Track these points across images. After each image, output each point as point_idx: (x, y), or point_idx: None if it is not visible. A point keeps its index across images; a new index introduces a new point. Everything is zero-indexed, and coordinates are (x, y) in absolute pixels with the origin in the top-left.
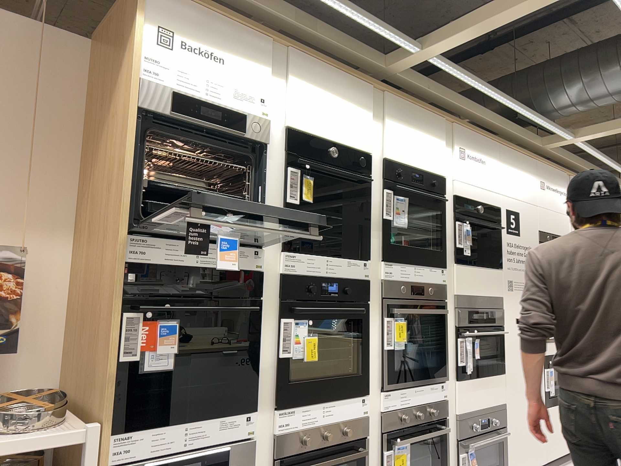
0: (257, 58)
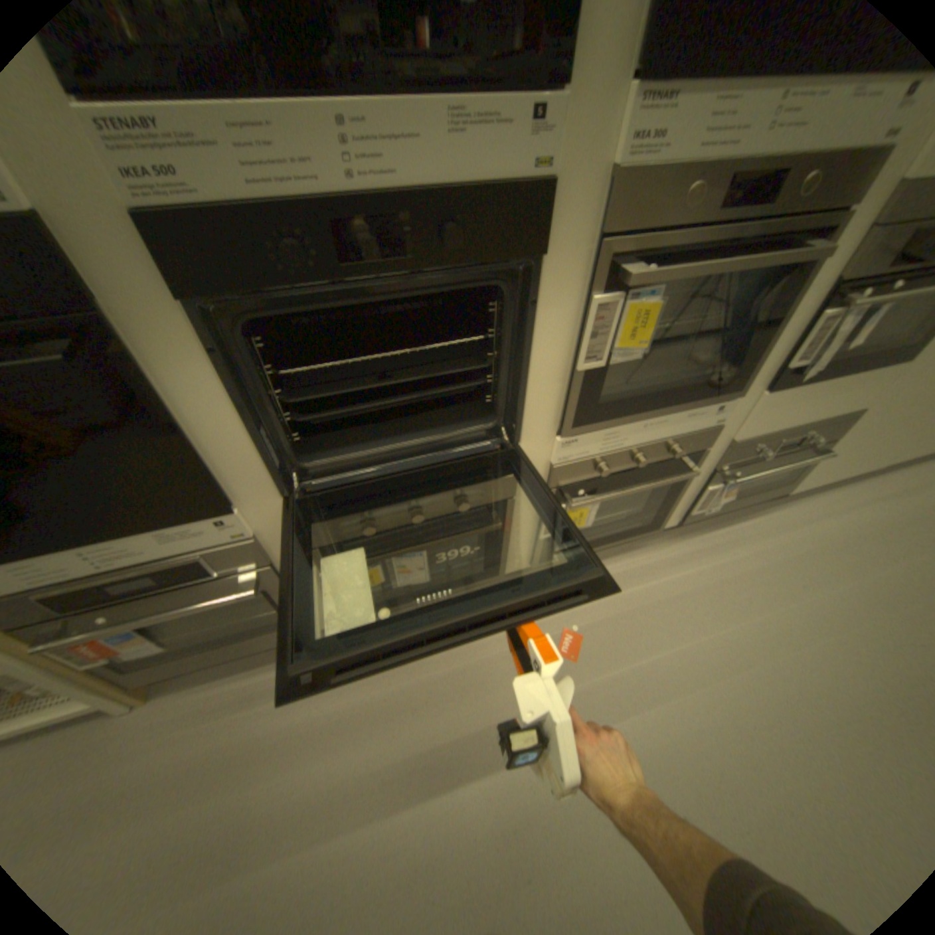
0: None
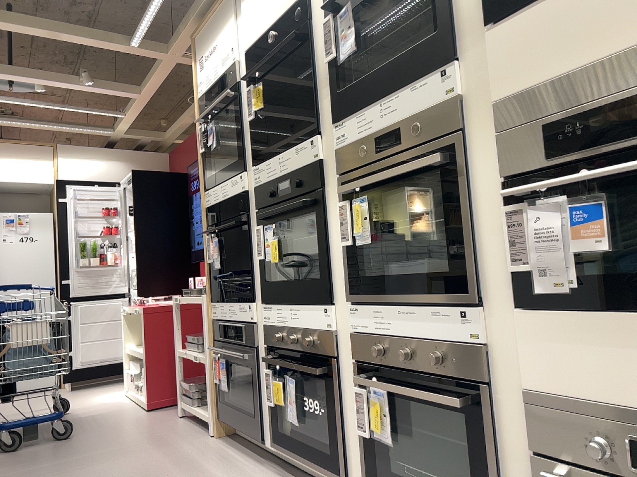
0: (224, 15)
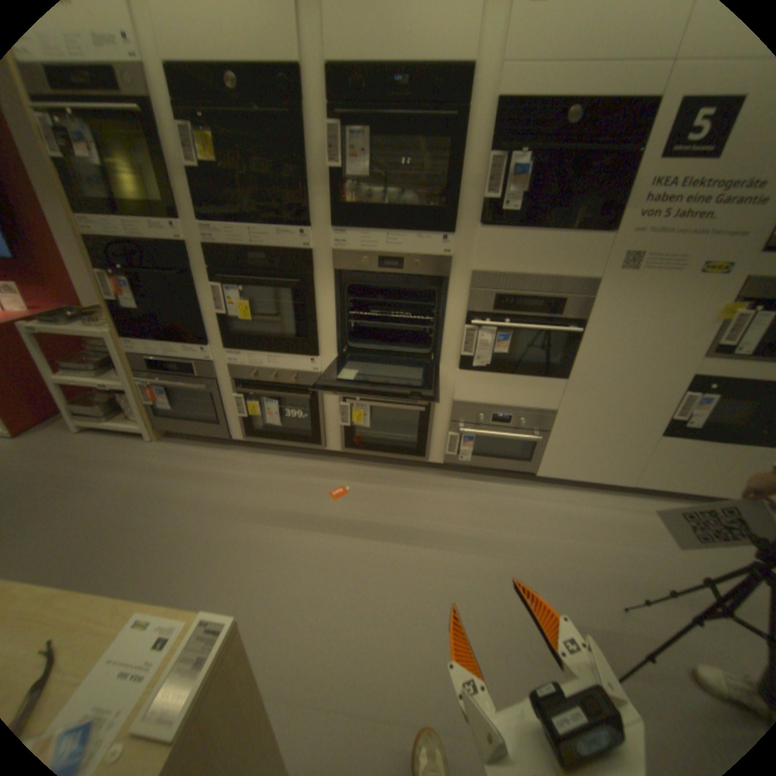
0: None
